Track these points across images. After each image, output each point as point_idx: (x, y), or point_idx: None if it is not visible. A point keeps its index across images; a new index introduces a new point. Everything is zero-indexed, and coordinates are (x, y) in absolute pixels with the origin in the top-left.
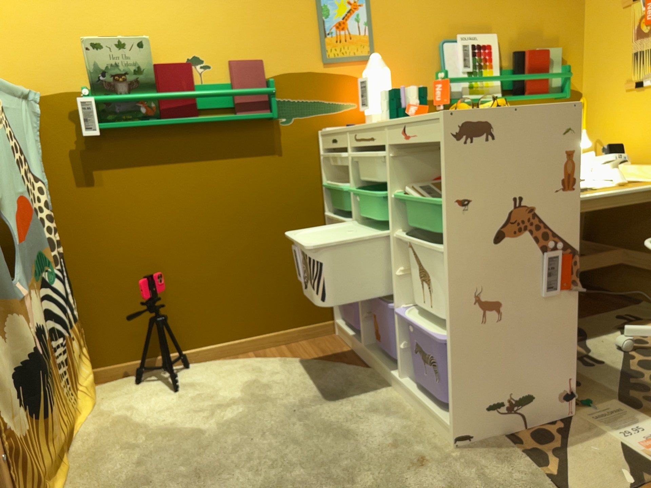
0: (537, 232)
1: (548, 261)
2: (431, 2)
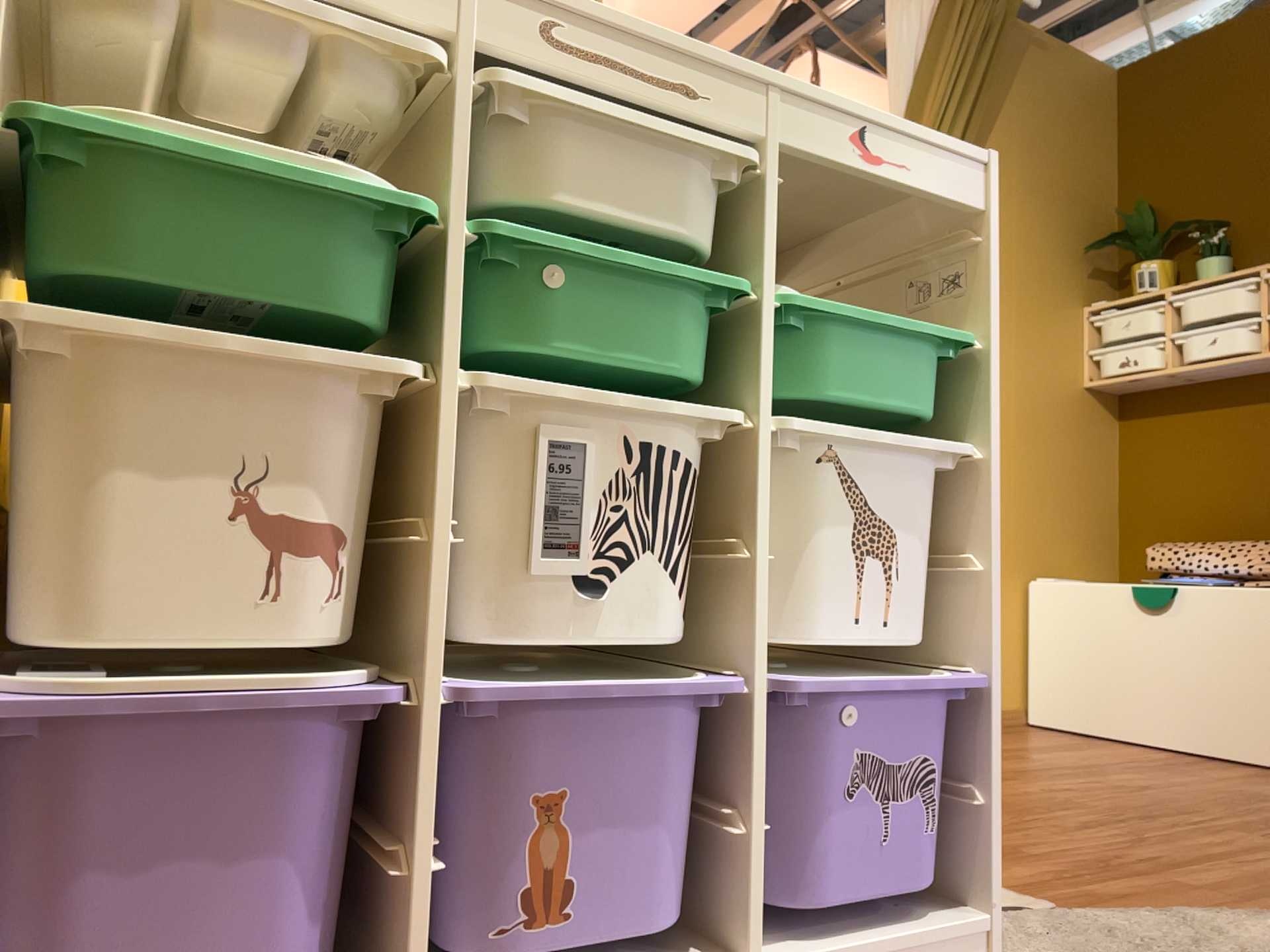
0: None
1: None
2: None
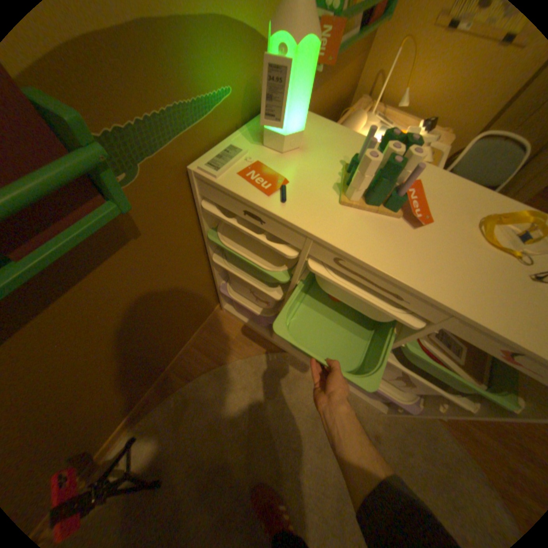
0: None
1: None
2: None
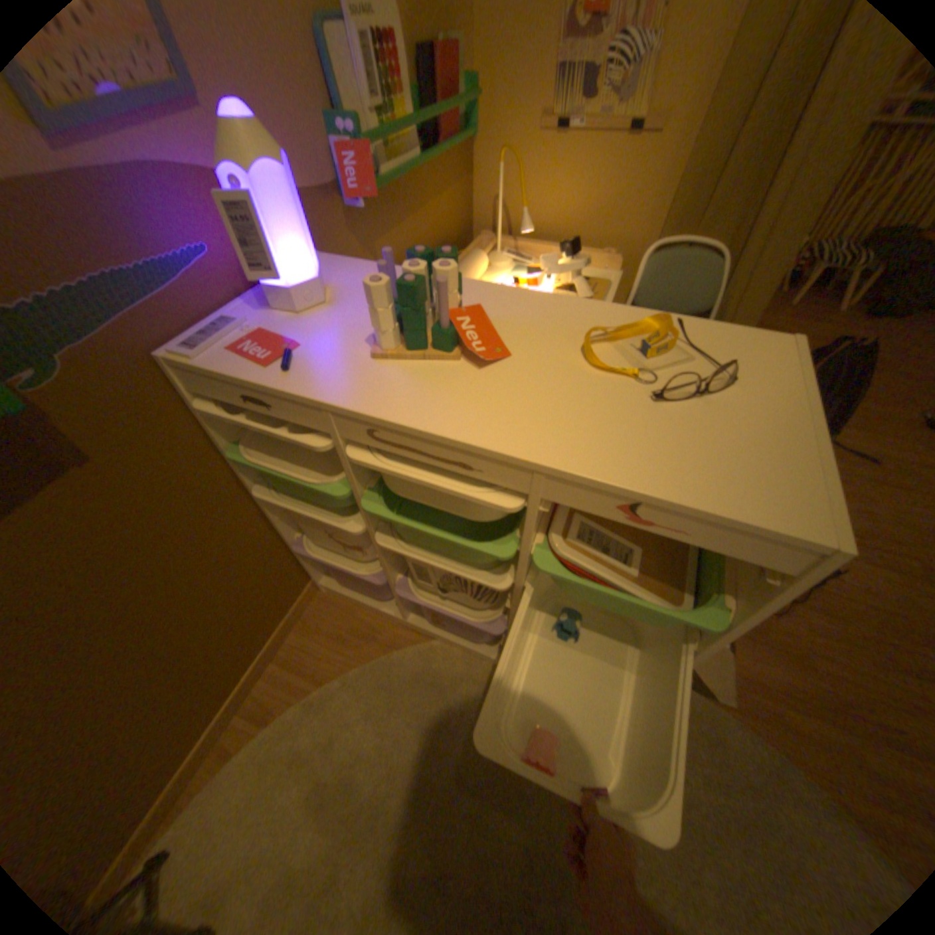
0: None
1: None
2: None
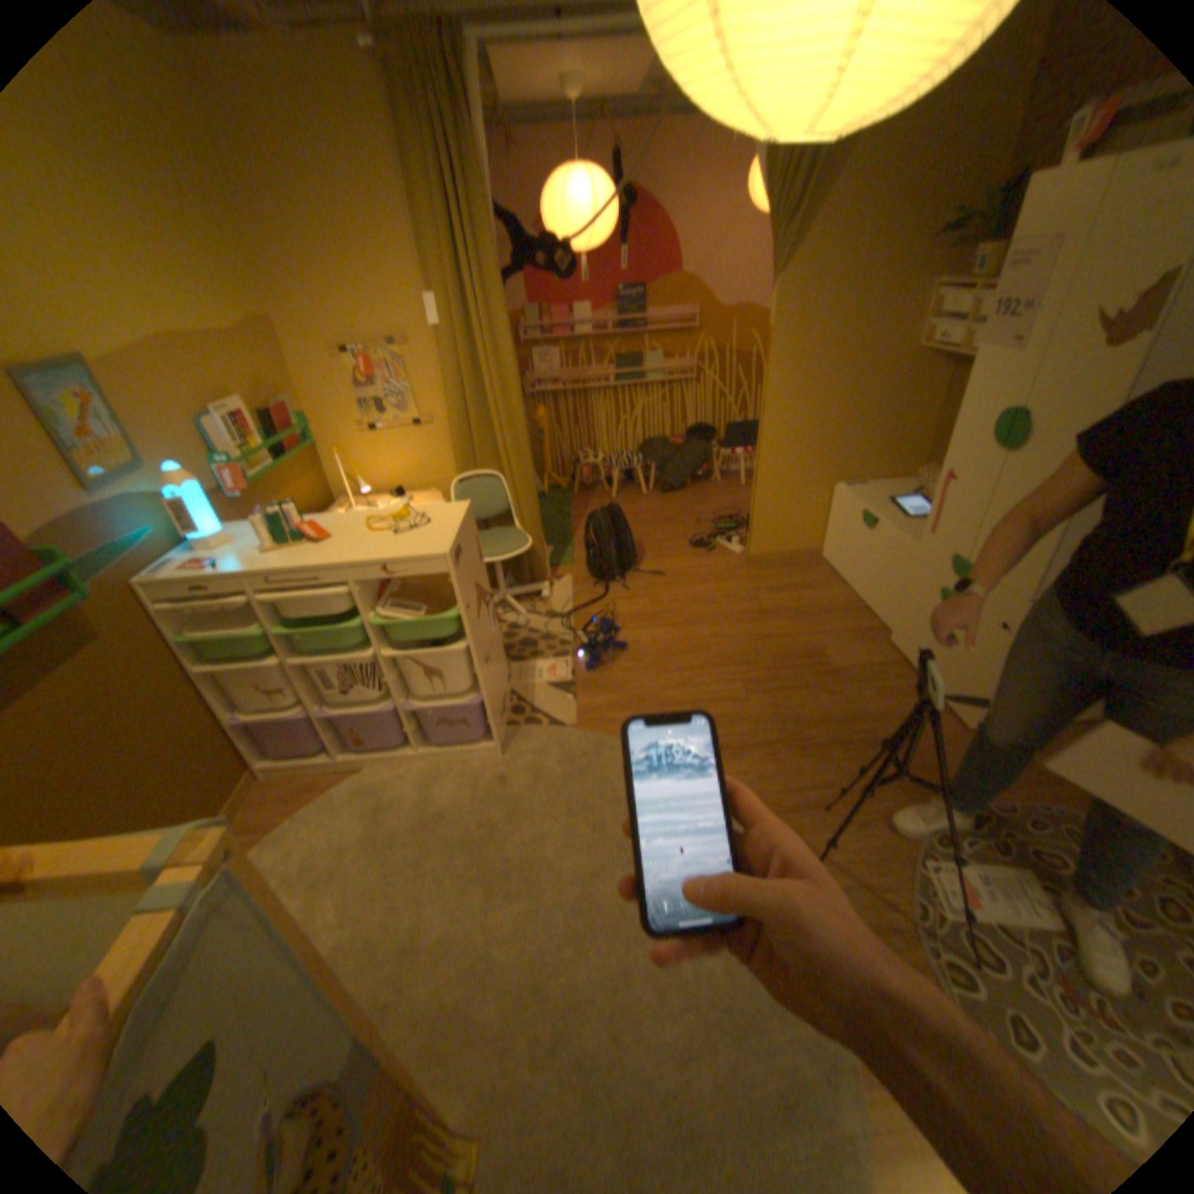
0: (482, 597)
1: (490, 610)
2: (163, 371)
